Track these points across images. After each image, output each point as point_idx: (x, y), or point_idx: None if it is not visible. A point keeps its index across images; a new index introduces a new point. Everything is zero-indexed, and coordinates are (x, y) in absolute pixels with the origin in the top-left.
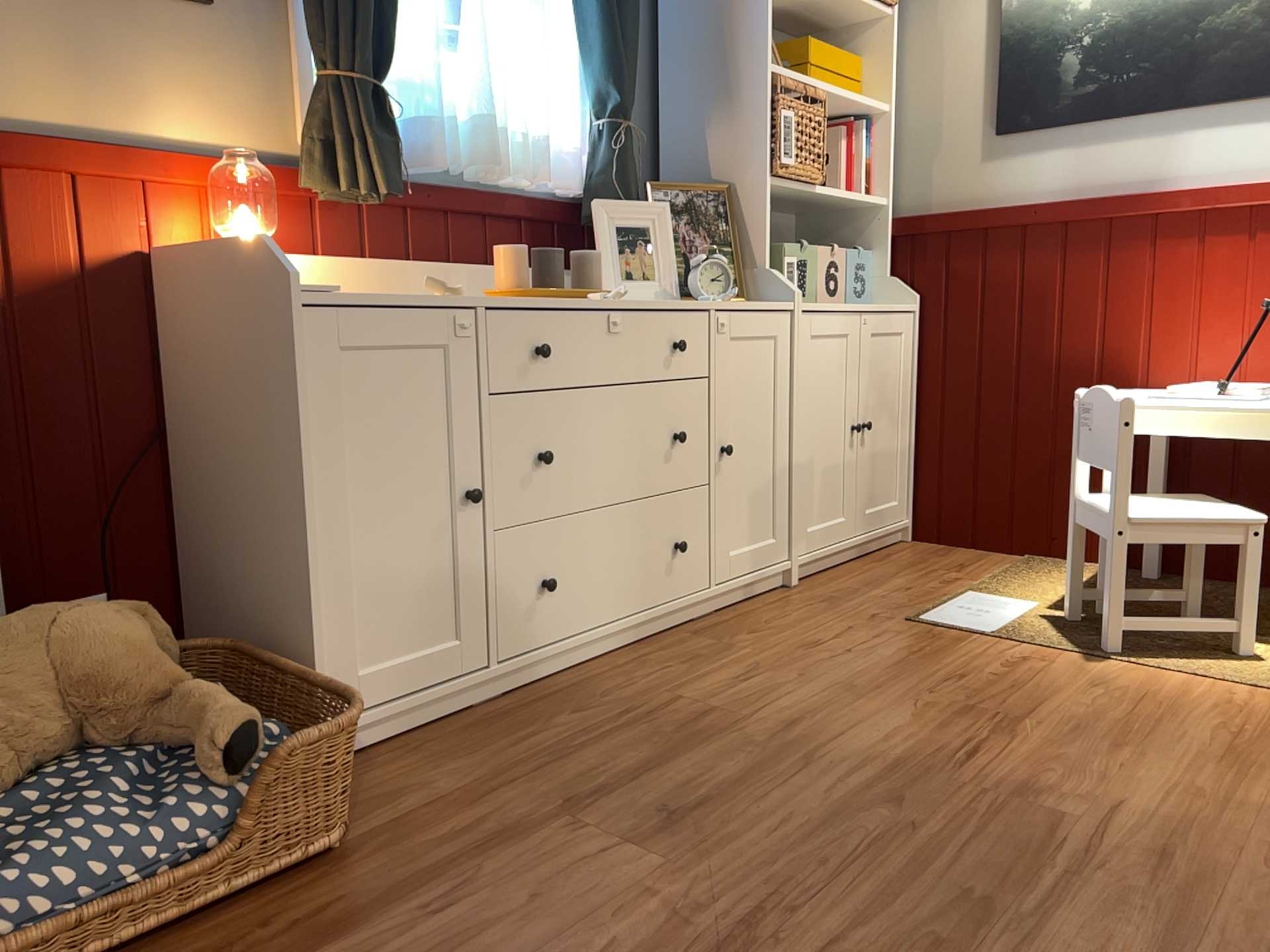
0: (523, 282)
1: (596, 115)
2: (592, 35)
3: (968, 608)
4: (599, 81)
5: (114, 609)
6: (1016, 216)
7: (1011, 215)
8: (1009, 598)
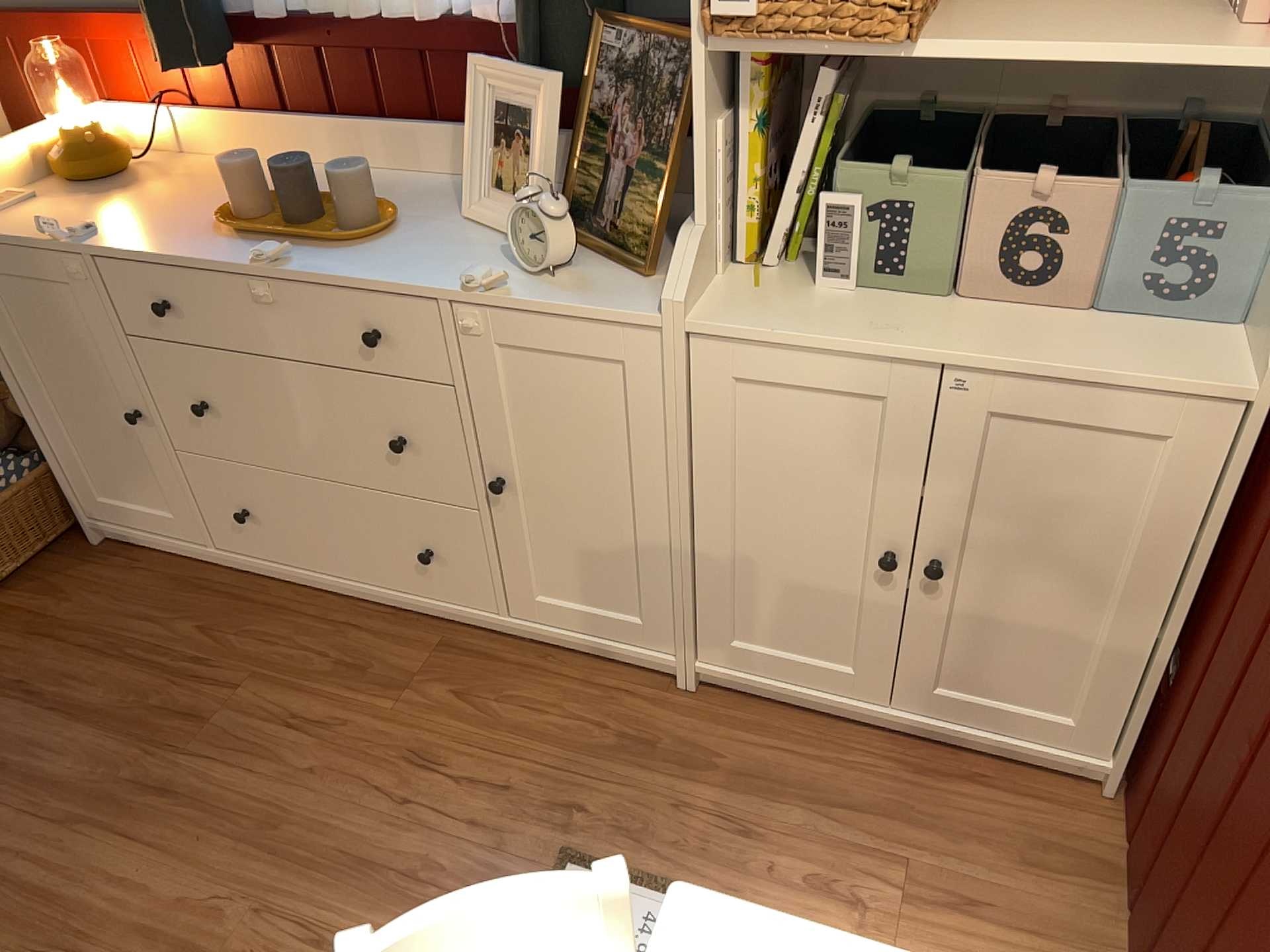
0: (253, 209)
1: None
2: None
3: None
4: None
5: None
6: None
7: None
8: None
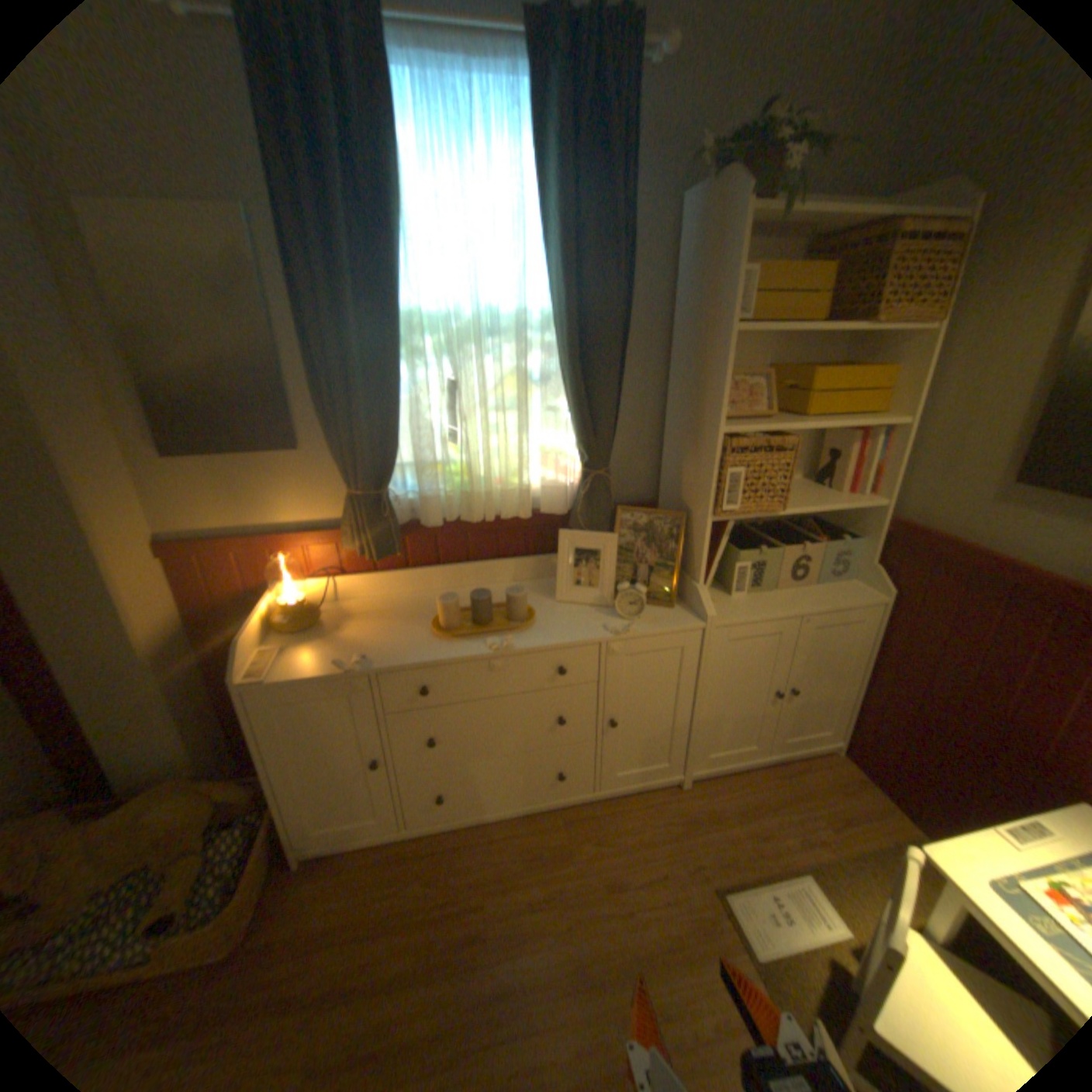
0: (452, 622)
1: (580, 461)
2: (571, 411)
3: (780, 908)
4: (577, 442)
5: (188, 799)
6: (1011, 572)
7: (1005, 569)
8: (834, 911)
